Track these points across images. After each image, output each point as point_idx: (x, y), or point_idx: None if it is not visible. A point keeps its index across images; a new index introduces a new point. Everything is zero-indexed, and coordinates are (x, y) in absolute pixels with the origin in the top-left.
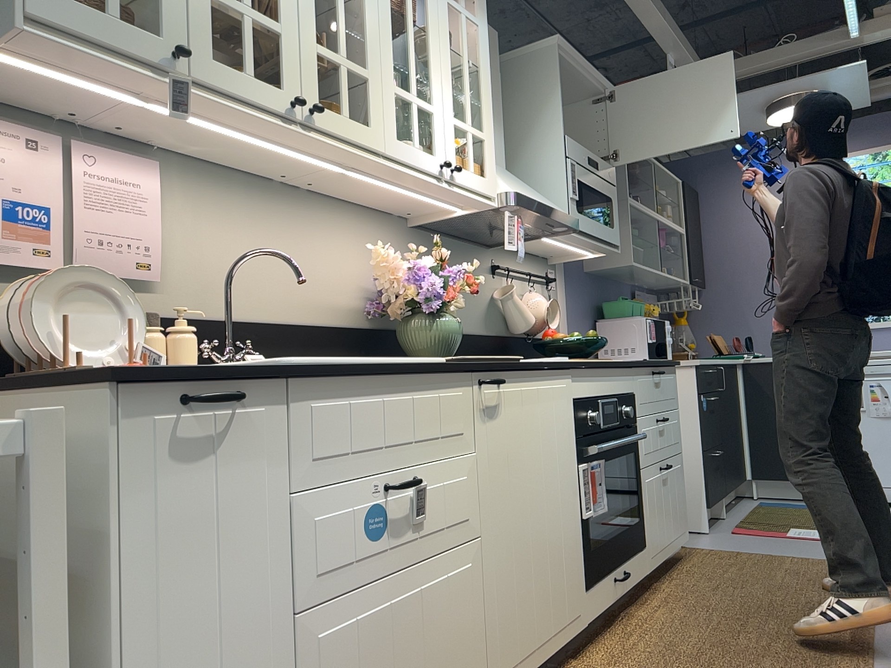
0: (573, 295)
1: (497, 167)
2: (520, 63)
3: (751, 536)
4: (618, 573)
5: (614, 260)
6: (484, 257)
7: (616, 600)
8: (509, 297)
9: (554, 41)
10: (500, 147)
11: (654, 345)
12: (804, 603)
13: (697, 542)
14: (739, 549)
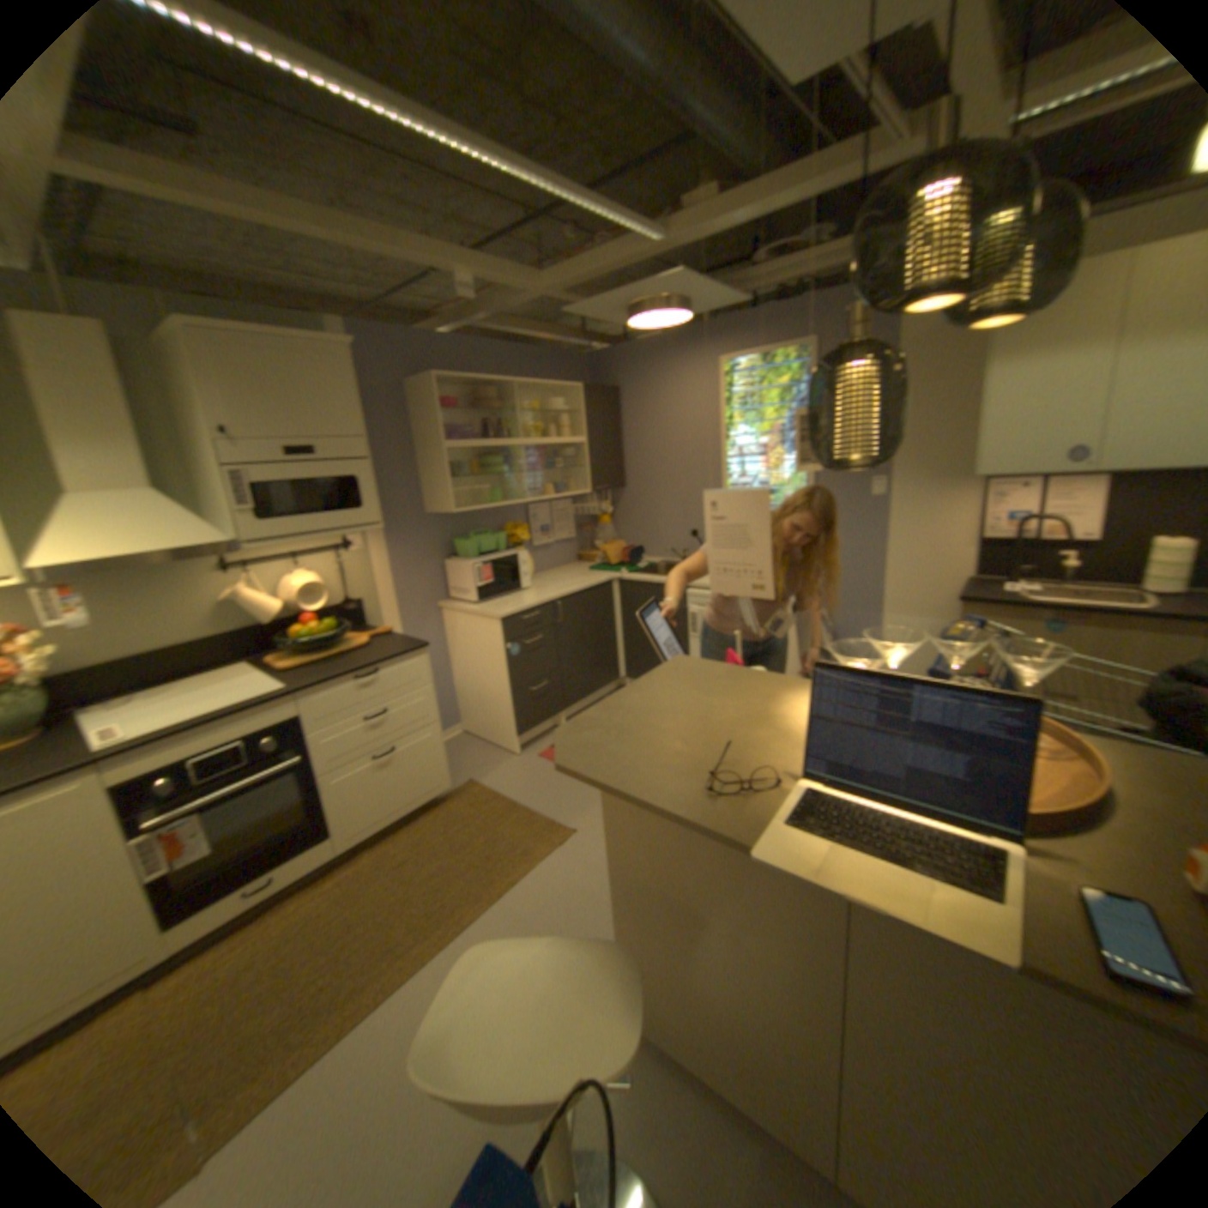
0: (395, 548)
1: (93, 504)
2: (166, 345)
3: (542, 767)
4: (246, 892)
5: (439, 509)
6: (191, 562)
7: (241, 915)
8: (228, 601)
9: (171, 323)
10: (119, 469)
11: (485, 589)
12: (427, 909)
13: (491, 774)
14: (505, 792)
